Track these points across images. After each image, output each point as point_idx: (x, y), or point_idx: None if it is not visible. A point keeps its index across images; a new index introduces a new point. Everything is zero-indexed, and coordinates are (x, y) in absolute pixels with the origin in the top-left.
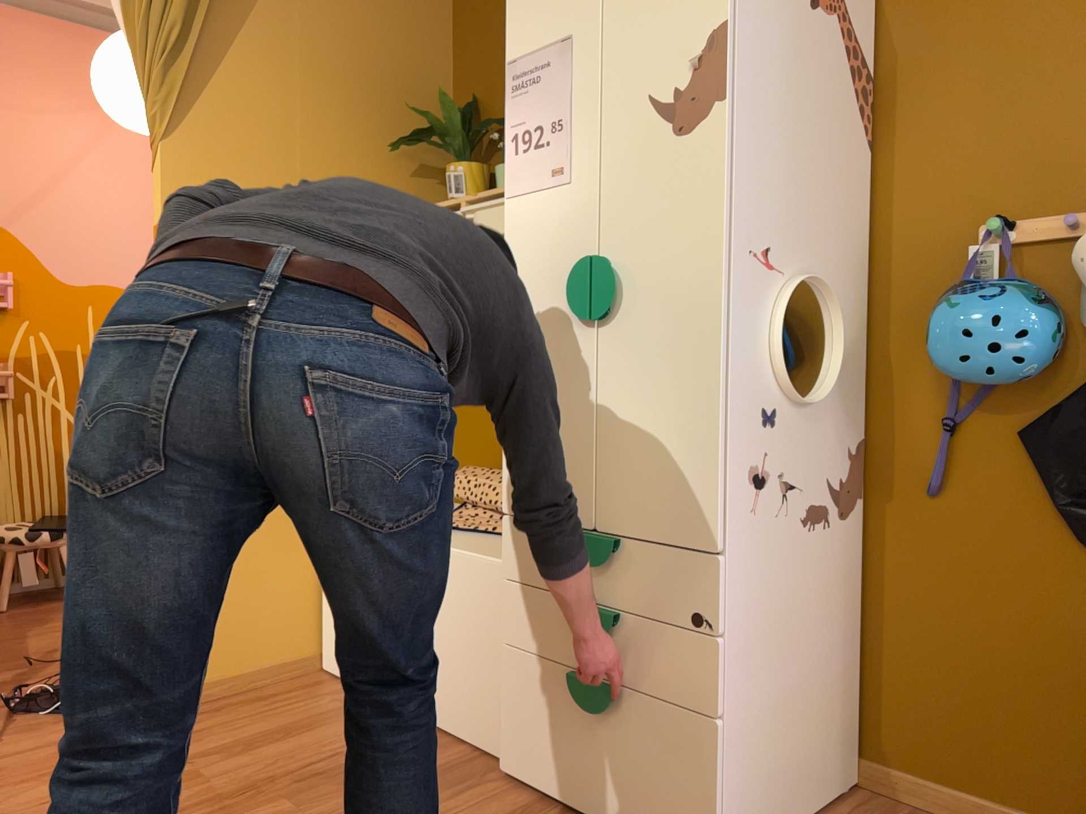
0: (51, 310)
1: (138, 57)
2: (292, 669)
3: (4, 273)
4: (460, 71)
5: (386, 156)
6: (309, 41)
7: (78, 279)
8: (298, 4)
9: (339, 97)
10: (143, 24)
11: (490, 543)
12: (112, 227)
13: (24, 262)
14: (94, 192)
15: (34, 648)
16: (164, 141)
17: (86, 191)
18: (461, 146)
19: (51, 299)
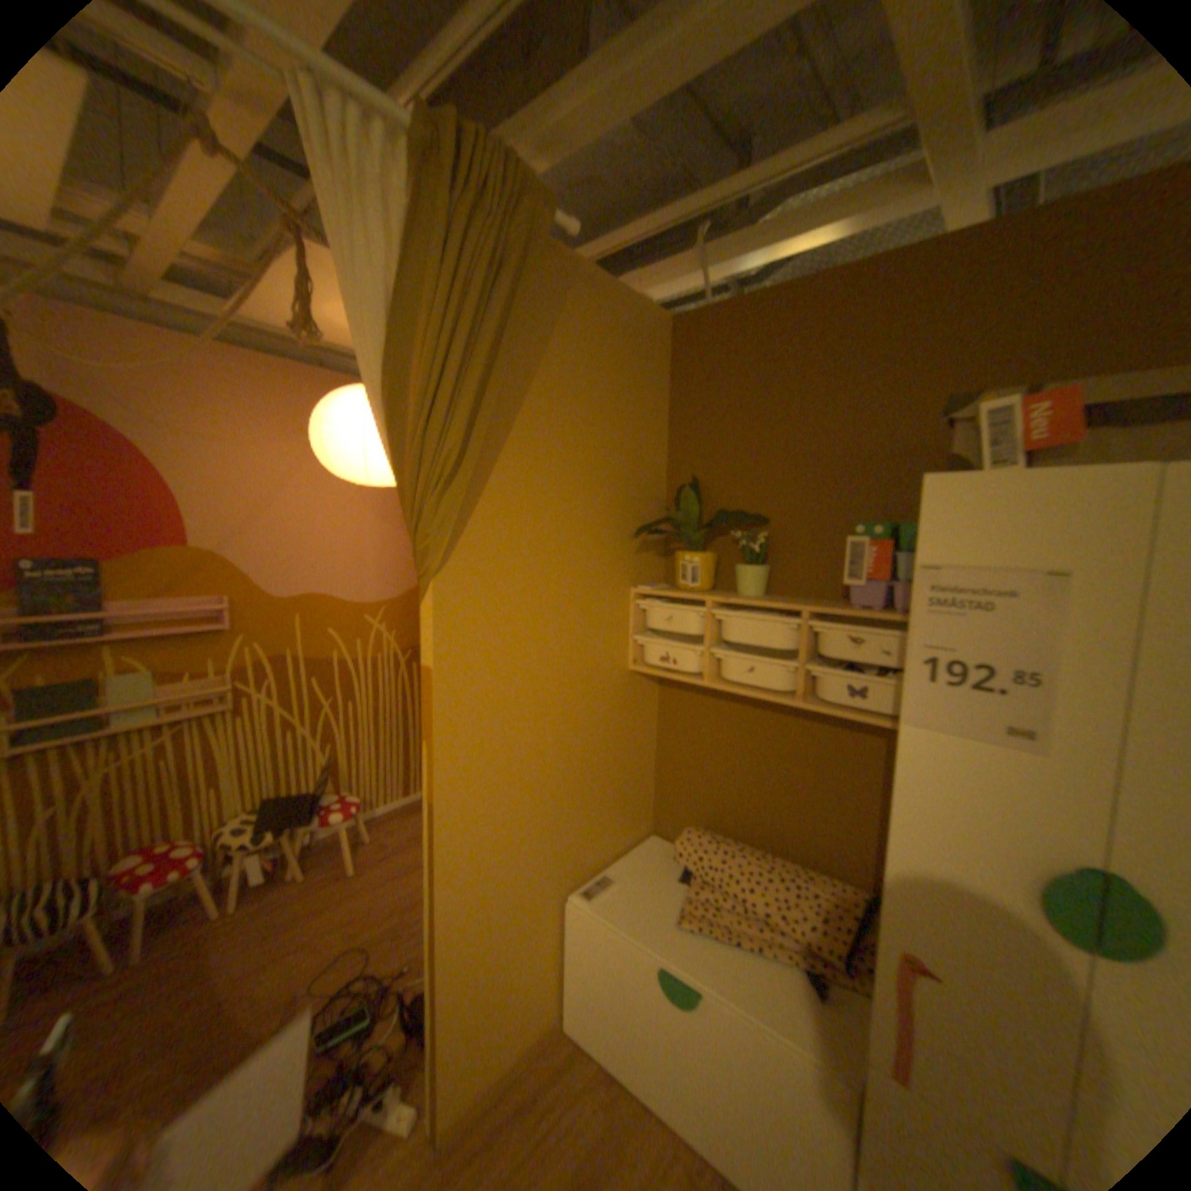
0: (261, 623)
1: (397, 475)
2: (540, 1044)
3: (216, 596)
4: (675, 447)
5: (617, 539)
6: (562, 437)
7: (283, 592)
8: (553, 399)
9: (584, 491)
10: (411, 446)
11: (776, 990)
12: (312, 542)
13: (234, 584)
14: (296, 512)
15: (274, 996)
16: (433, 576)
17: (289, 512)
18: (697, 537)
19: (260, 613)
